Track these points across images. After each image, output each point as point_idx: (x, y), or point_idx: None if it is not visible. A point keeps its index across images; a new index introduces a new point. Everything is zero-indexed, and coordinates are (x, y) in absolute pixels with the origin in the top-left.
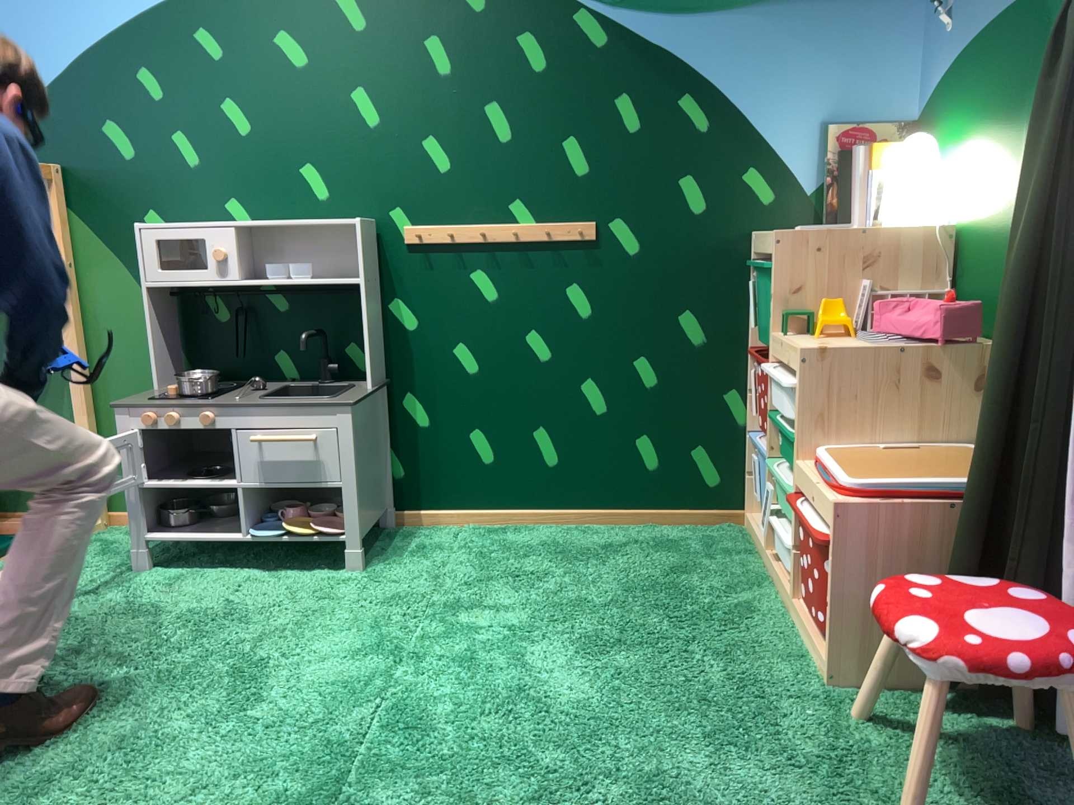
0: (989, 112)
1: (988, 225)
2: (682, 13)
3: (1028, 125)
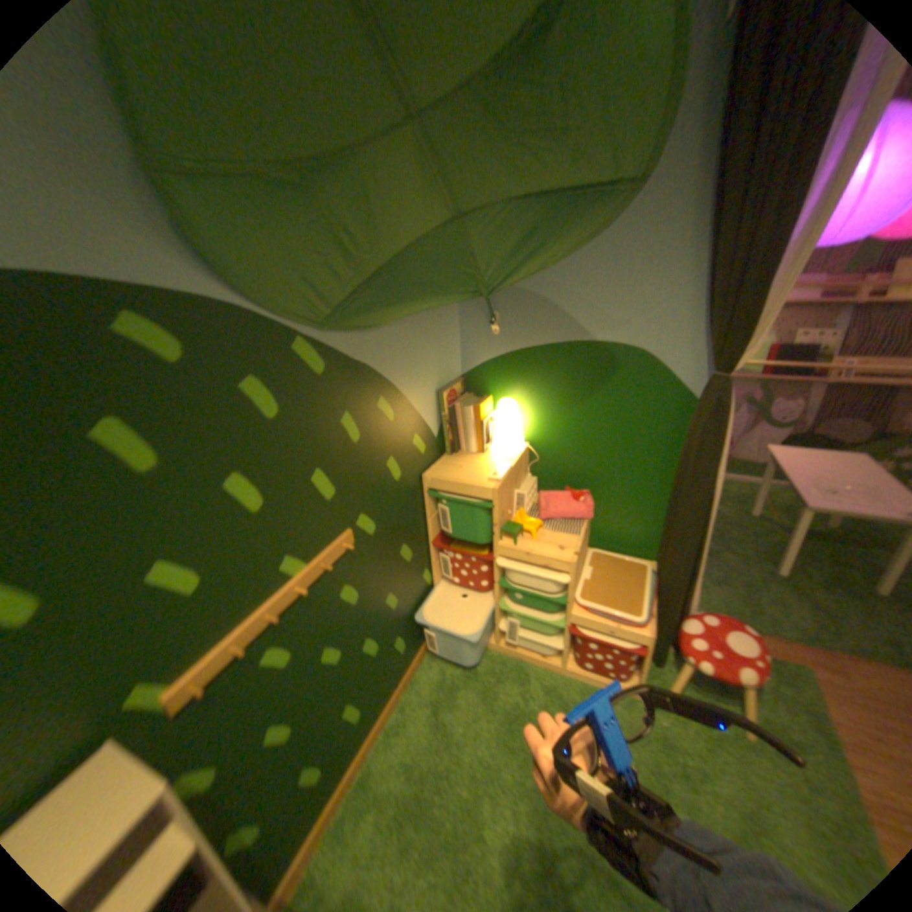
0: (555, 391)
1: (560, 446)
2: (372, 329)
3: (597, 406)
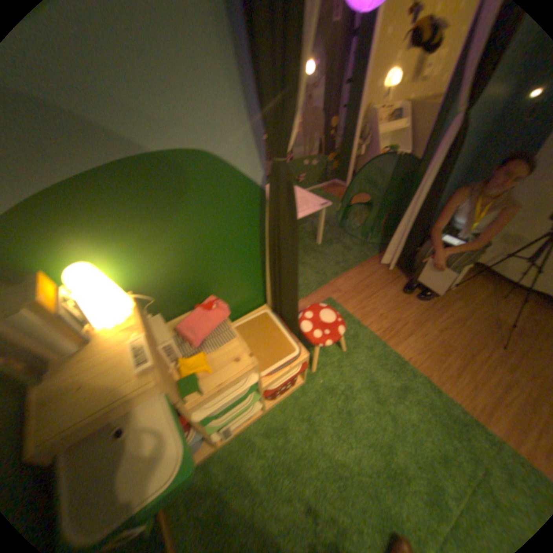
0: (131, 225)
1: (165, 273)
2: None
3: (185, 222)
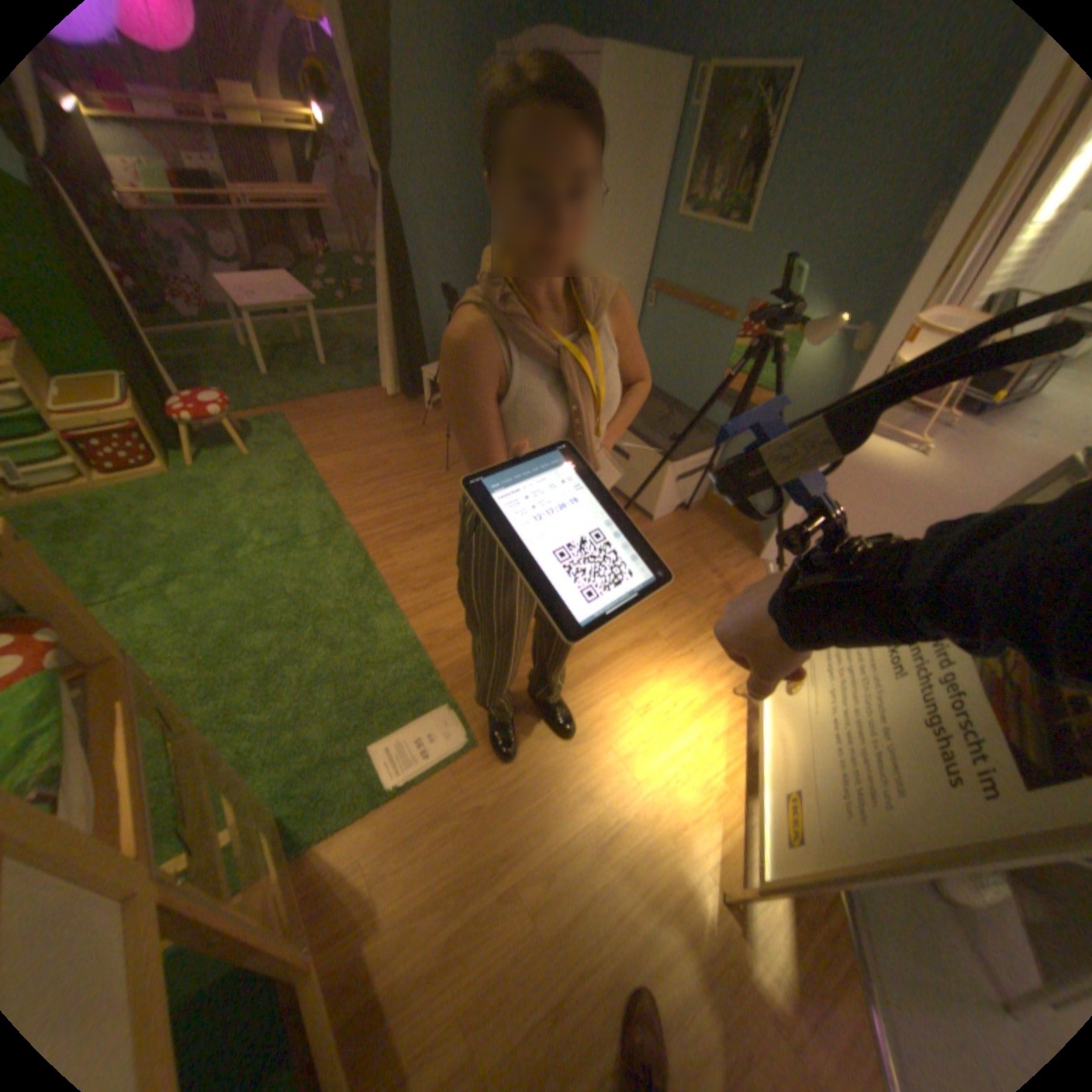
0: None
1: None
2: None
3: None
